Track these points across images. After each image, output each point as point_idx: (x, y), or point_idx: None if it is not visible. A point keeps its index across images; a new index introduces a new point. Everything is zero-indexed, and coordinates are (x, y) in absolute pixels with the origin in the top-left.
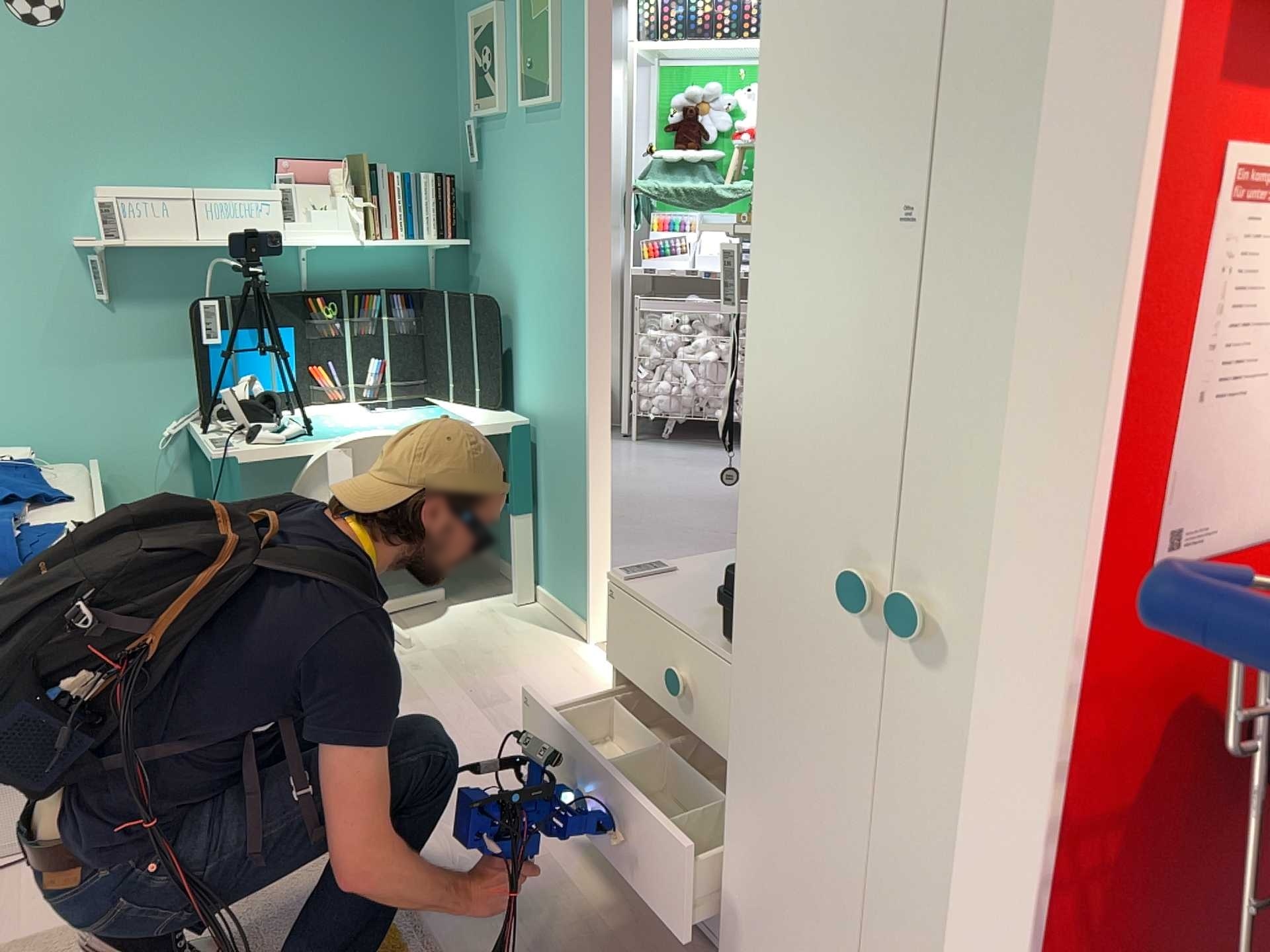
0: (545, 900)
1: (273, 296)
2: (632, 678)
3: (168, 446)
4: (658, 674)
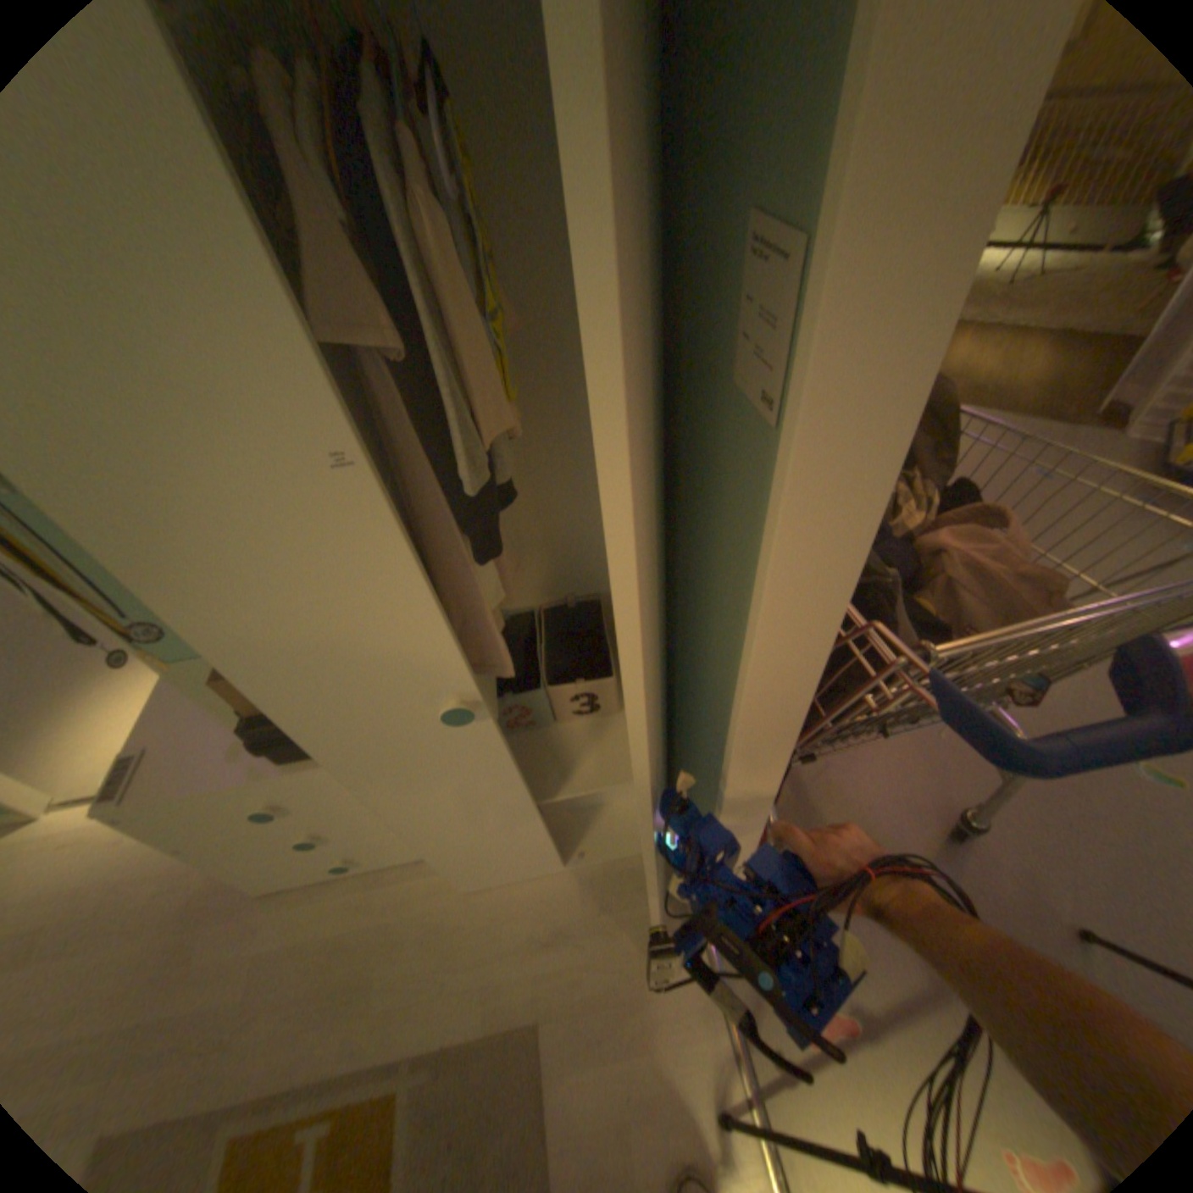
0: (290, 975)
1: None
2: (202, 838)
3: None
4: (231, 821)
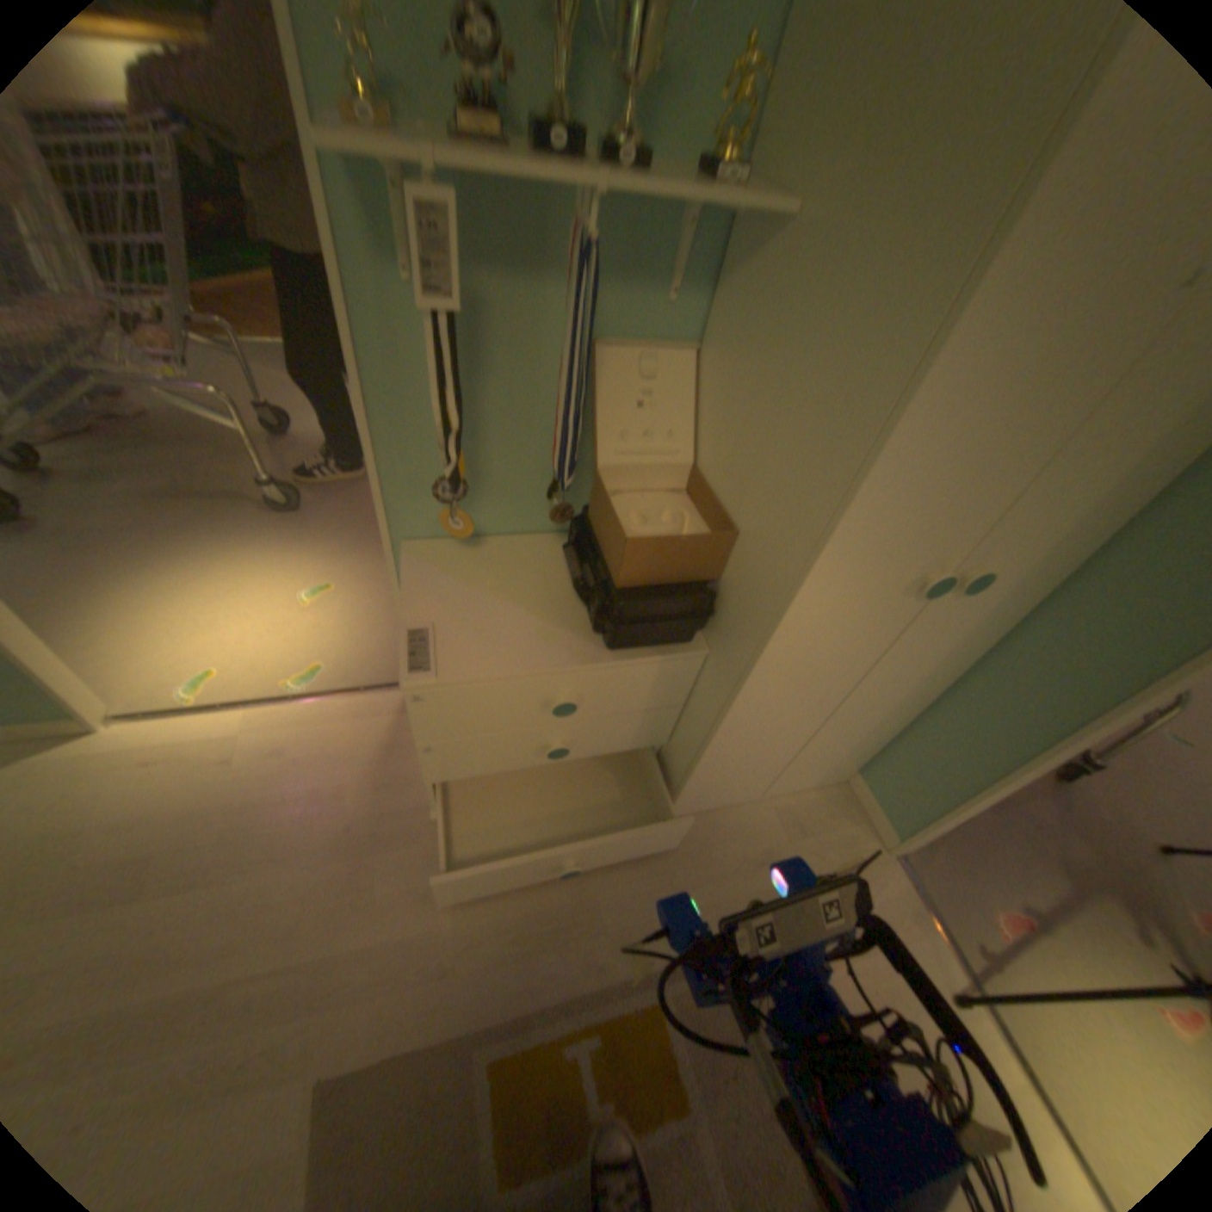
0: (503, 898)
1: None
2: (472, 731)
3: None
4: (520, 711)
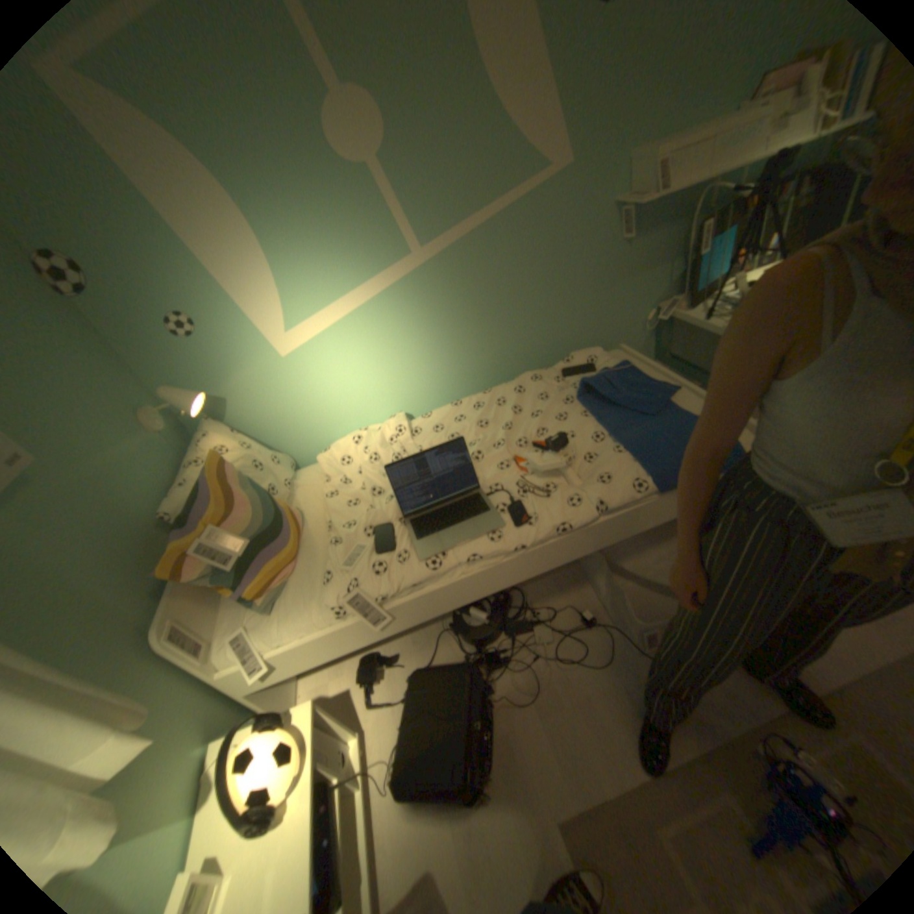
0: None
1: (734, 202)
2: None
3: (654, 326)
4: None
